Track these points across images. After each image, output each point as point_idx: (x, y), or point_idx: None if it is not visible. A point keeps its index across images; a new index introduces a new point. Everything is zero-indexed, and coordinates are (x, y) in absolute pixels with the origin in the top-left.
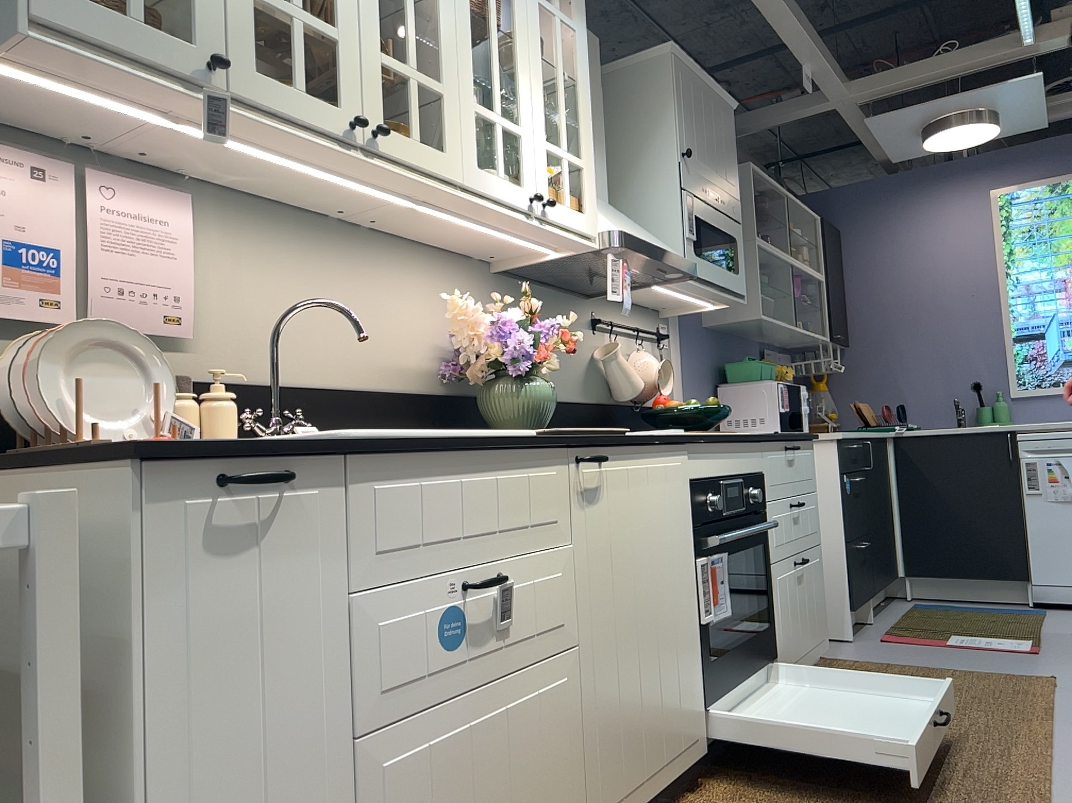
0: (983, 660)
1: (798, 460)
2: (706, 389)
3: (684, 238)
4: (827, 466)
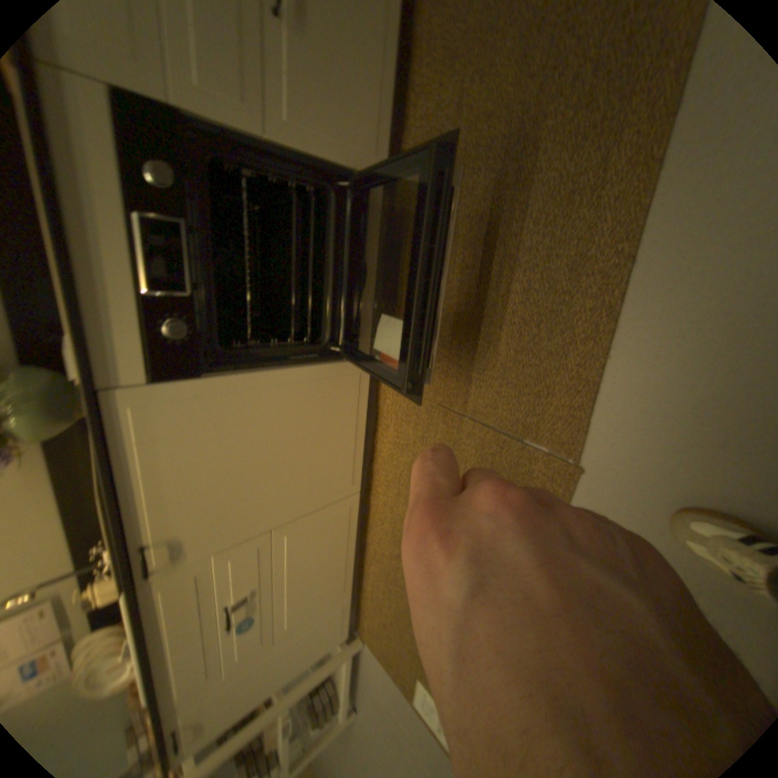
0: None
1: None
2: None
3: None
4: None
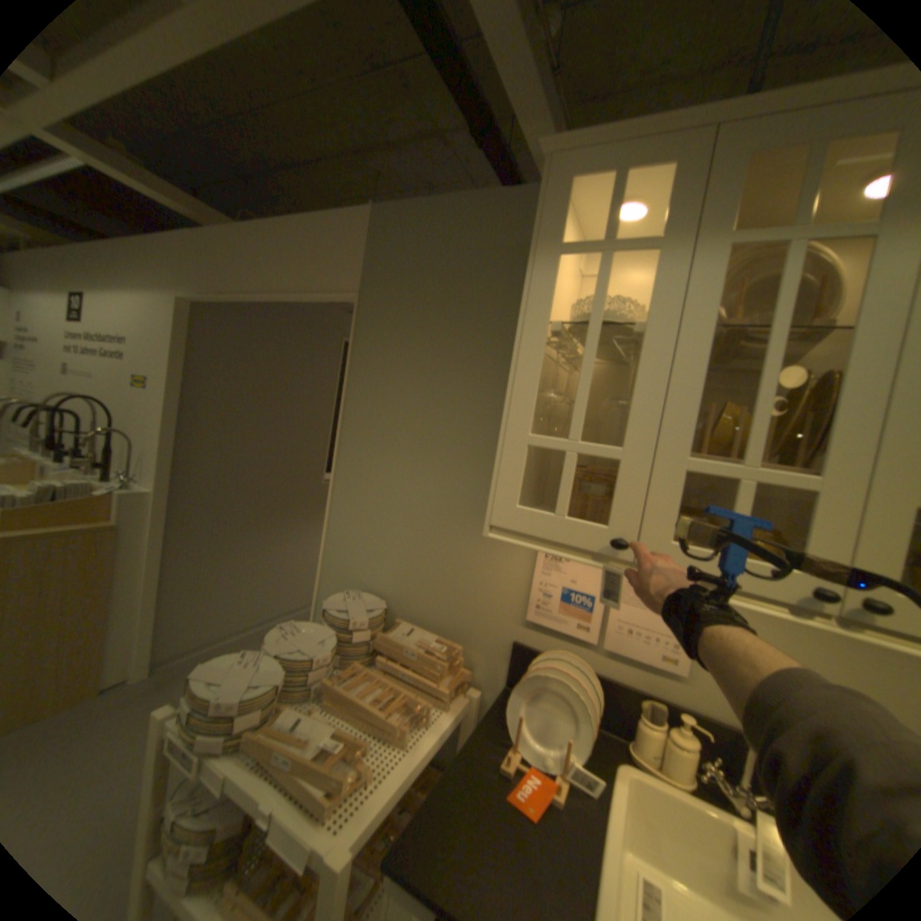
0: None
1: None
2: None
3: None
4: None
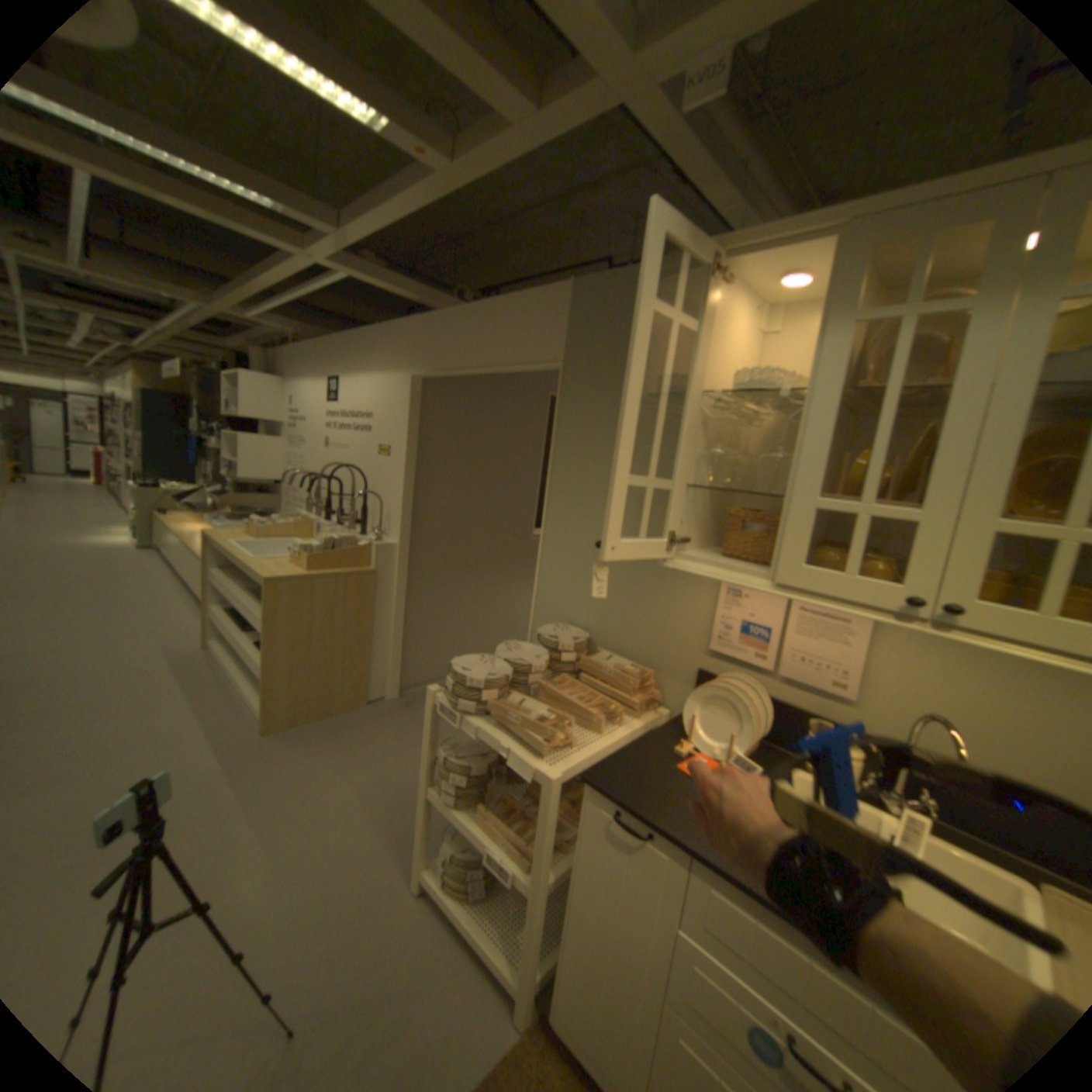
0: None
1: None
2: None
3: None
4: None
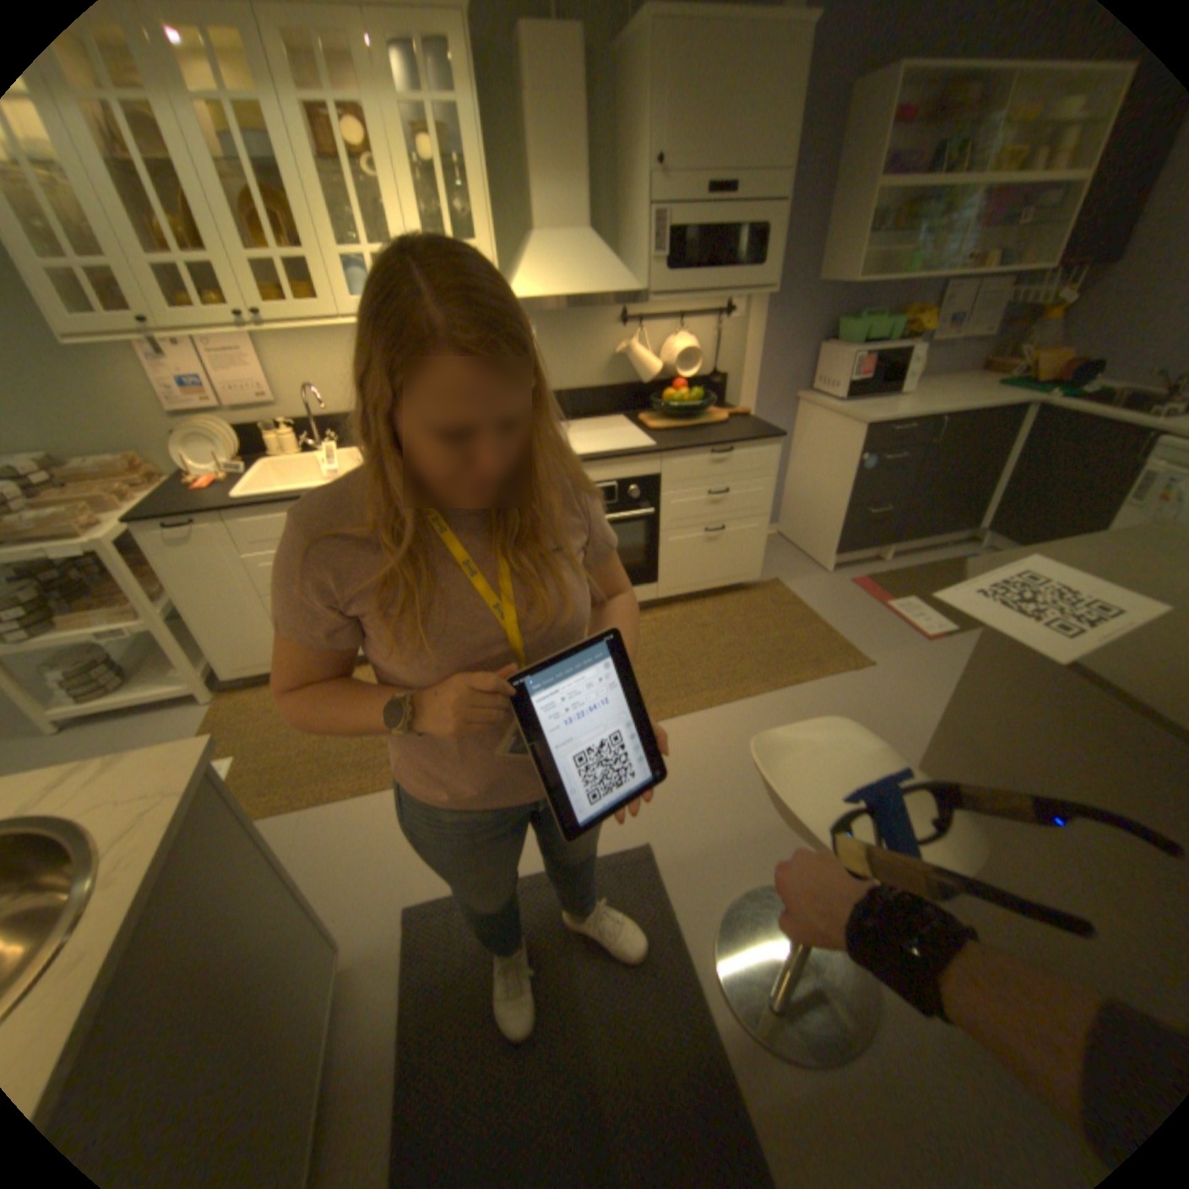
0: (868, 630)
1: (732, 458)
2: (803, 345)
3: (648, 259)
4: (855, 443)
